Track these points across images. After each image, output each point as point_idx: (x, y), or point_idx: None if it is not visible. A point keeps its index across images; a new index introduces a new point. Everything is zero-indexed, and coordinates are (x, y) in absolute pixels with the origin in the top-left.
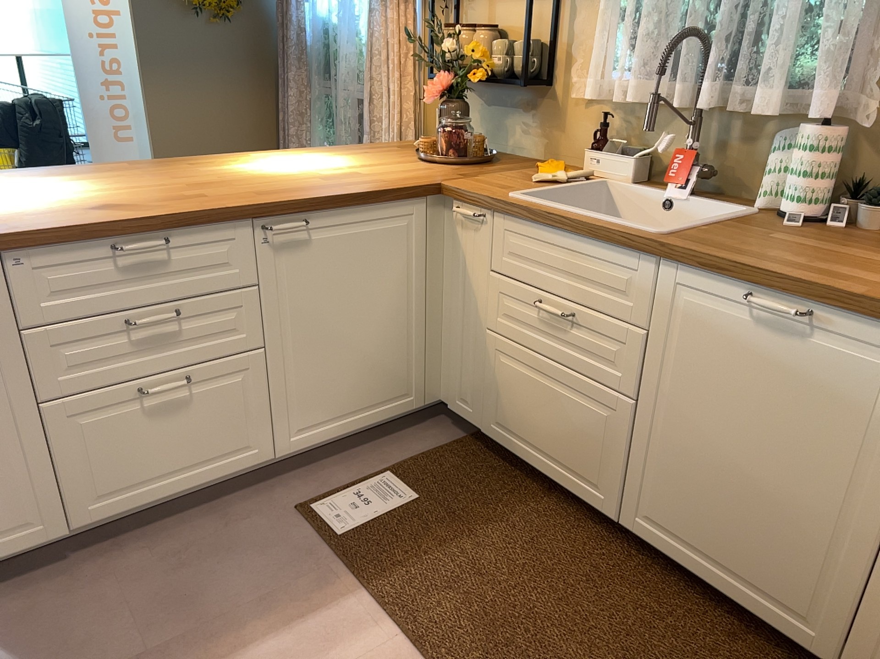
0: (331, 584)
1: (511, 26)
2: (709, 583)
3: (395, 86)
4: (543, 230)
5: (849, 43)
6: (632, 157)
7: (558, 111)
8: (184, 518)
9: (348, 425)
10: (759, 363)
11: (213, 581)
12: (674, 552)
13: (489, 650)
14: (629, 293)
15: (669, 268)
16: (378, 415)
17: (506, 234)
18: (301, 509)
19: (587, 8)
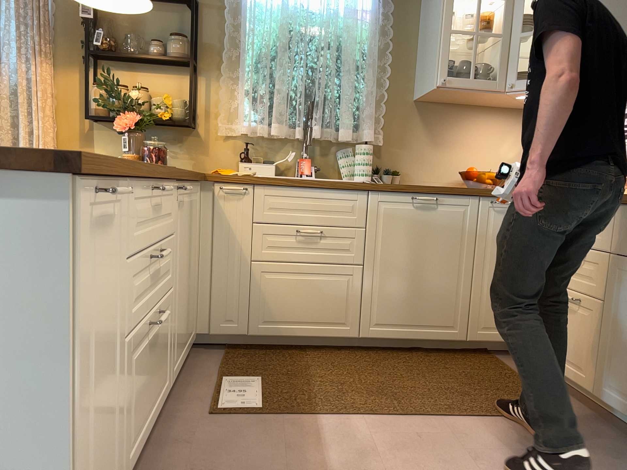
0: (299, 425)
1: (156, 91)
2: (412, 339)
3: (43, 123)
4: (295, 190)
5: (372, 111)
6: (273, 163)
7: (204, 143)
8: (146, 463)
9: (183, 356)
10: (420, 225)
11: (242, 466)
12: (393, 334)
13: (393, 400)
14: (353, 212)
15: (375, 194)
16: (188, 347)
17: (265, 198)
18: (214, 414)
19: (225, 85)
